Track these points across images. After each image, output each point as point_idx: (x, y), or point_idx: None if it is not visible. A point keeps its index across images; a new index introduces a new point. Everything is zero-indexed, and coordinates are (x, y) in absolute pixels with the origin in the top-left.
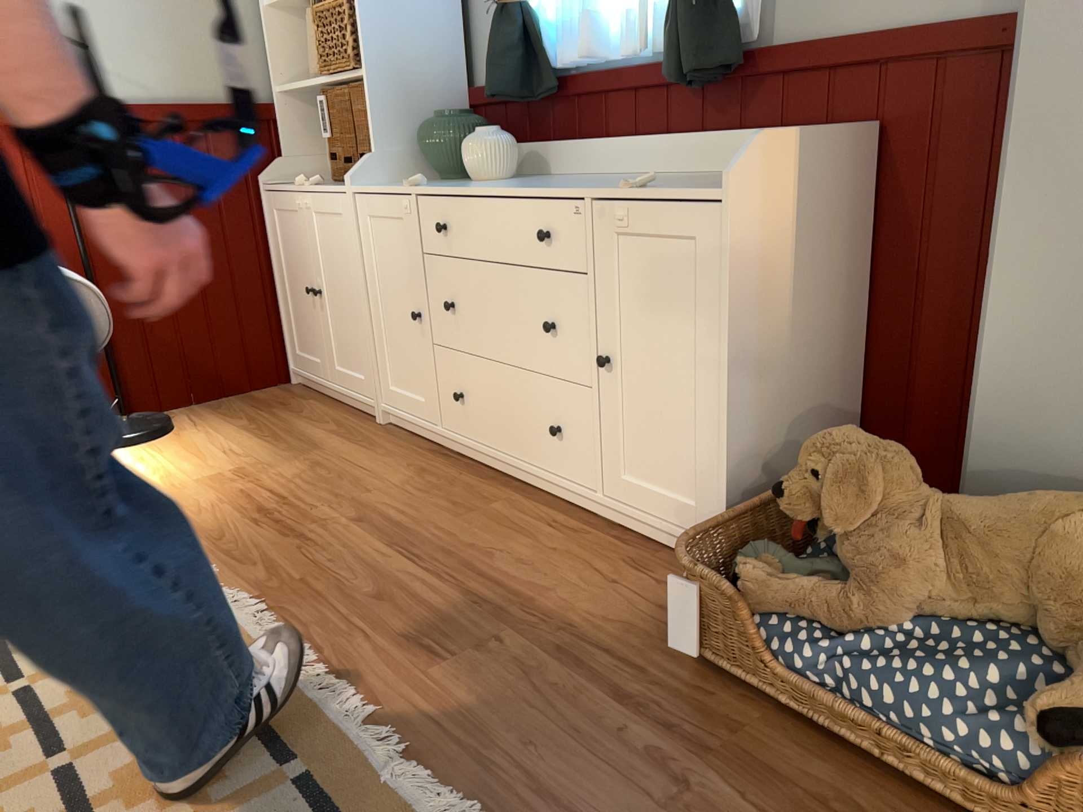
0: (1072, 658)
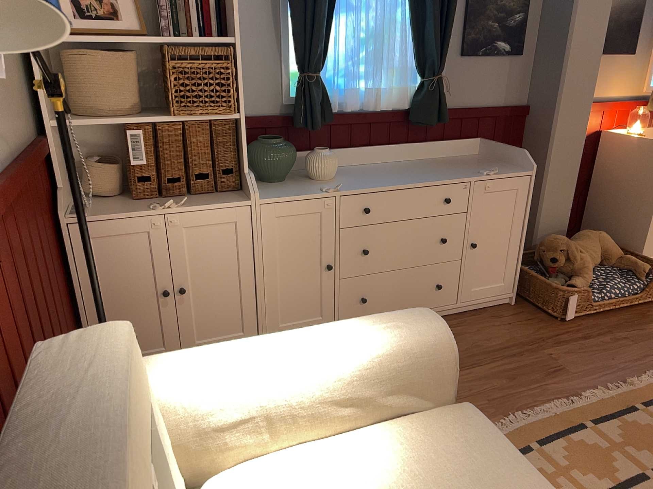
0: (616, 265)
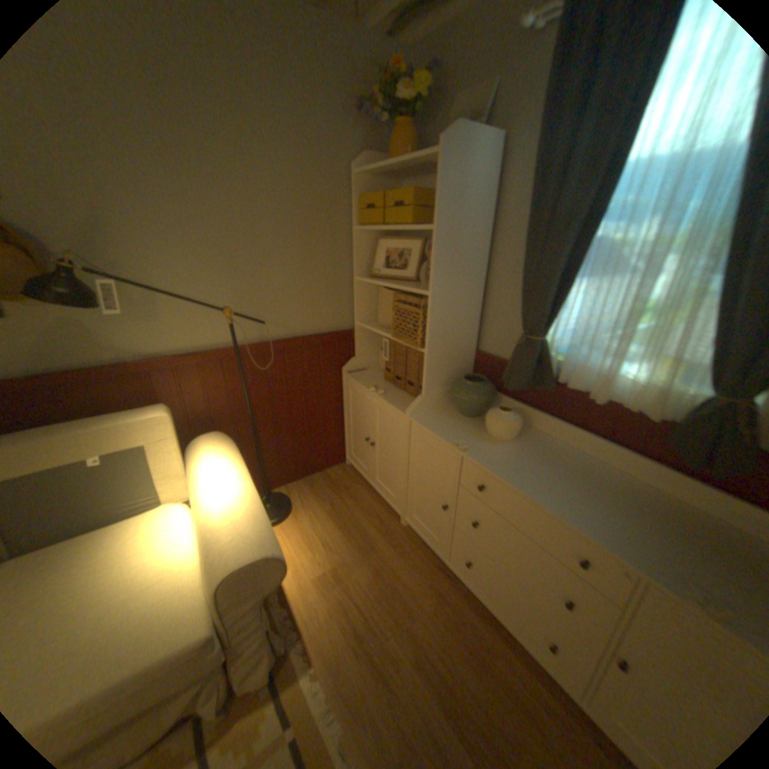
0: None
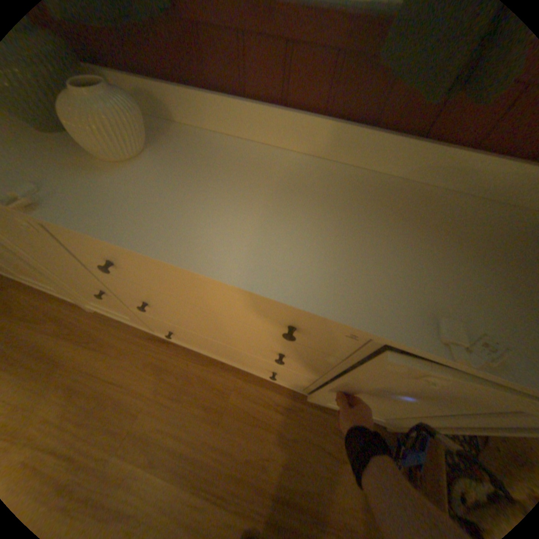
0: None
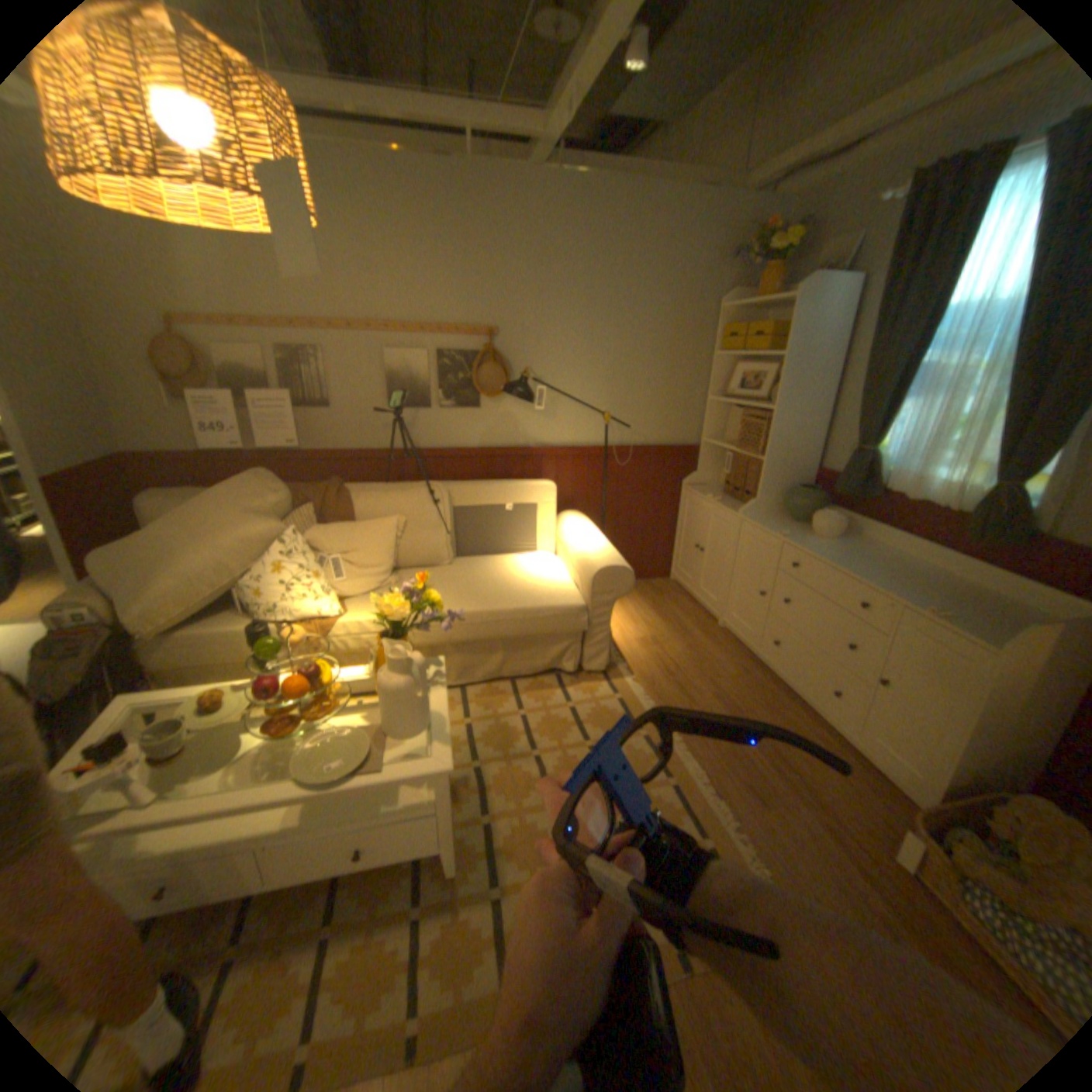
0: None
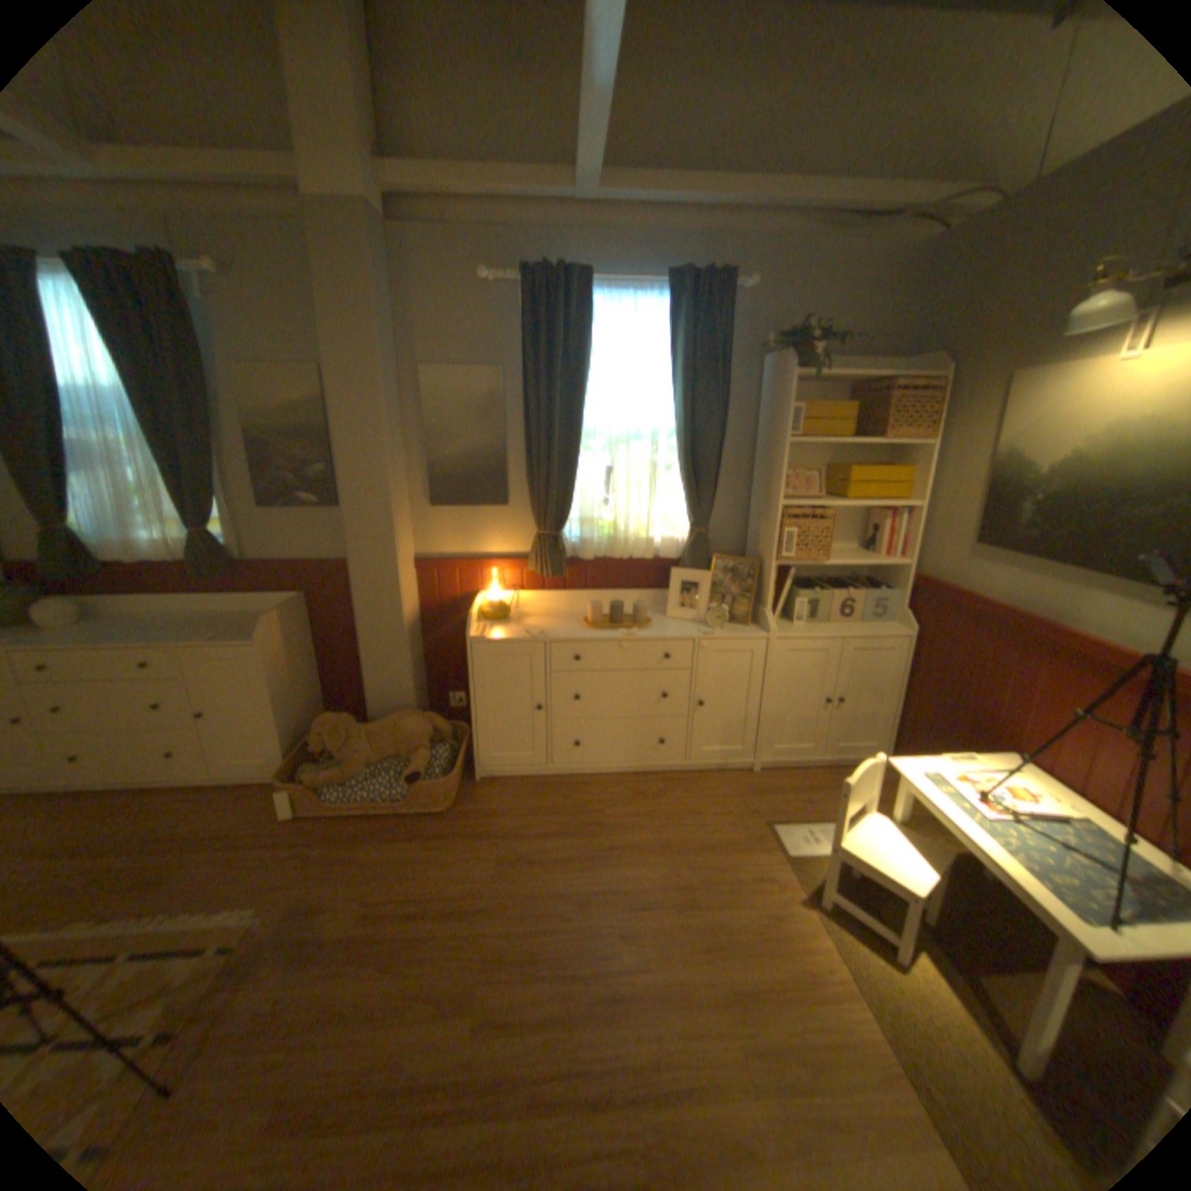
0: (410, 760)
